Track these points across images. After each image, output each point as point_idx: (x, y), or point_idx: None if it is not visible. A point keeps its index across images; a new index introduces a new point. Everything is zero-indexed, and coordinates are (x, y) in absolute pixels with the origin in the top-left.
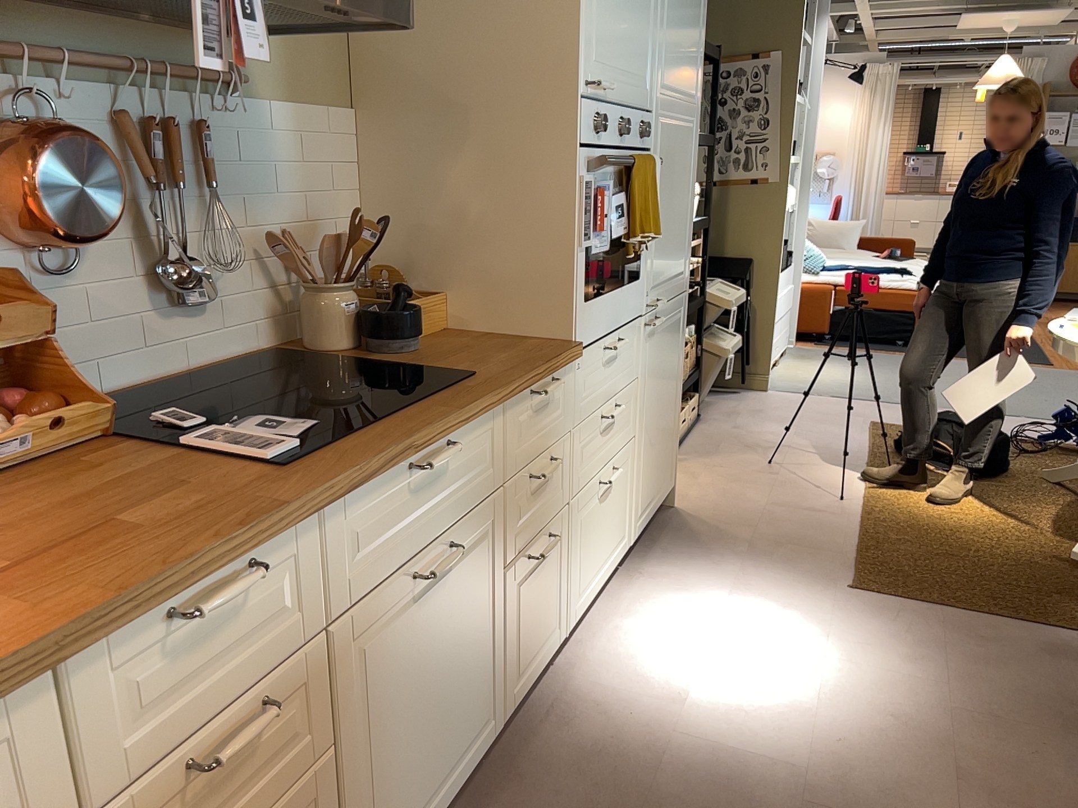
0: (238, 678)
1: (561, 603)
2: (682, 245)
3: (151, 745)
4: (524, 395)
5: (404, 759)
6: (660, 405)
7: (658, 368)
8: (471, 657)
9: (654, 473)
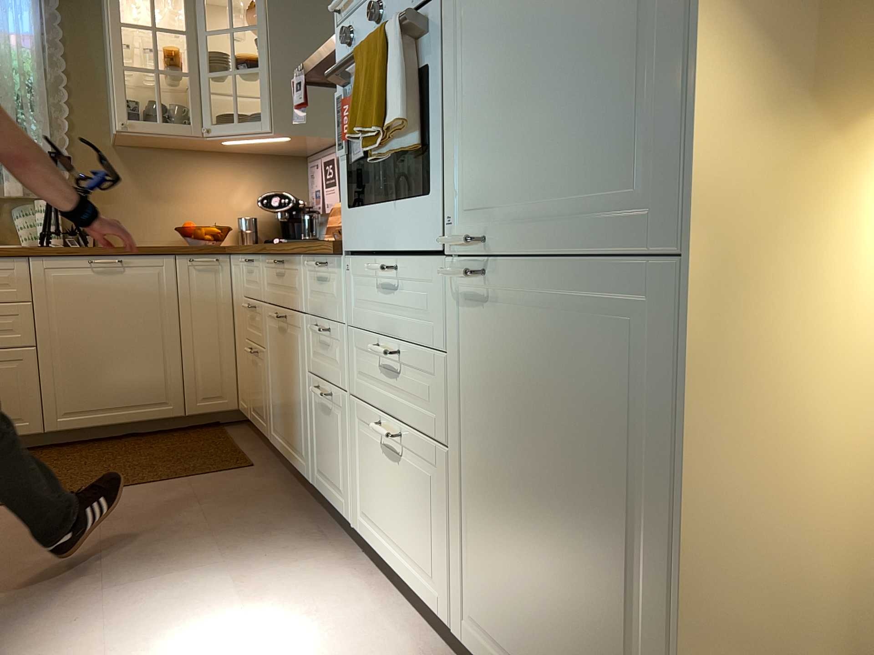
0: (253, 292)
1: (347, 483)
2: (614, 120)
3: (247, 290)
4: (312, 262)
5: (278, 398)
6: (534, 483)
7: (513, 387)
8: (296, 399)
9: (523, 617)
